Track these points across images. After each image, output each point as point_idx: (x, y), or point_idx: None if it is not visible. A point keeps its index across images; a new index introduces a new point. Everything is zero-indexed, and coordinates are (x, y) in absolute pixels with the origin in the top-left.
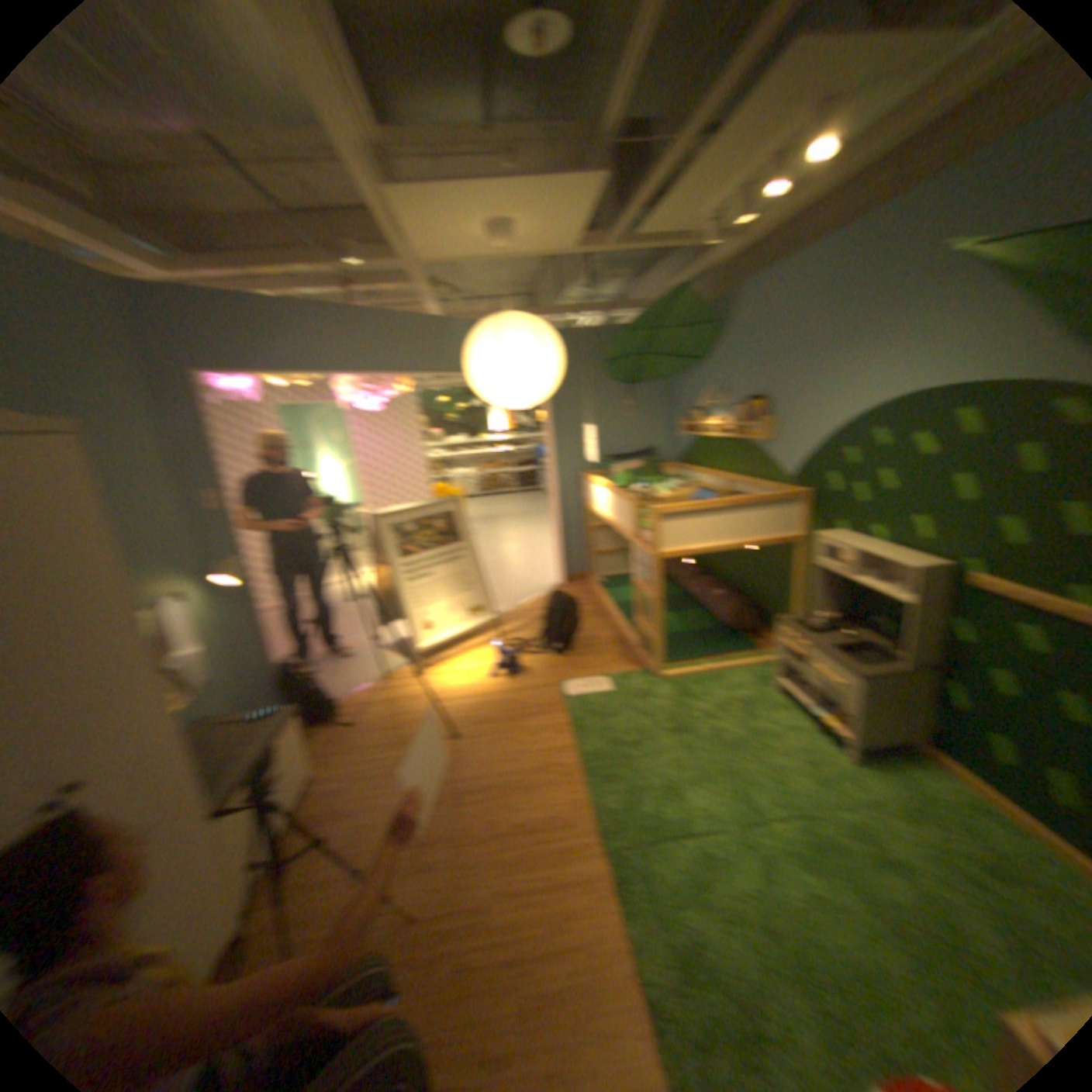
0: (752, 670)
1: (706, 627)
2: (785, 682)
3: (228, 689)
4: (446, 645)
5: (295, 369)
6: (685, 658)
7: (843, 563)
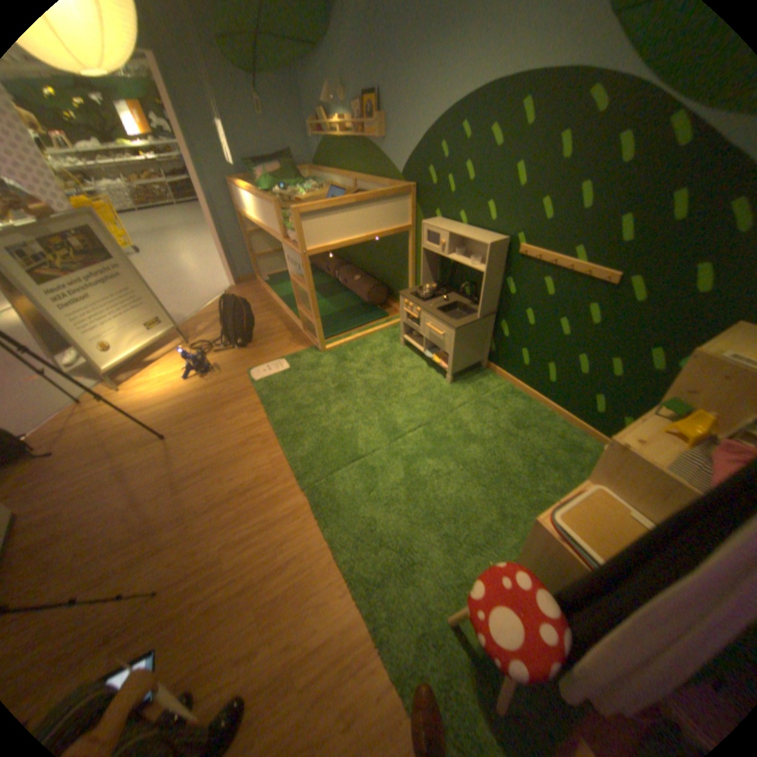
0: (383, 332)
1: (349, 306)
2: (404, 337)
3: None
4: (130, 360)
5: None
6: (337, 333)
7: (438, 245)
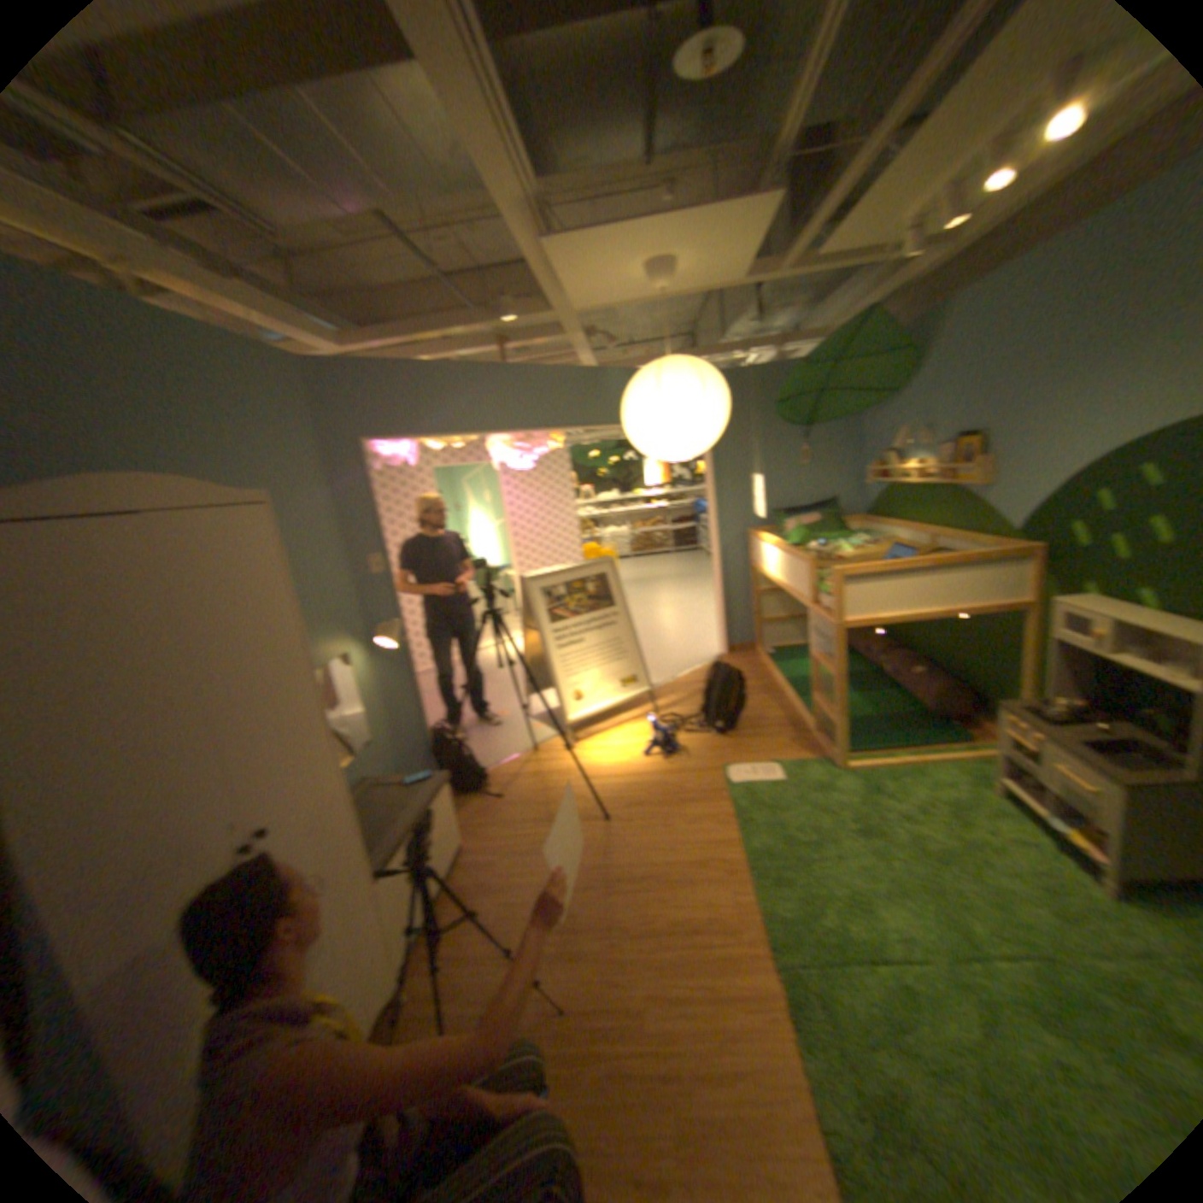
0: (962, 766)
1: (900, 710)
2: (1008, 784)
3: (383, 752)
4: (594, 718)
5: (447, 430)
6: (873, 747)
7: (1091, 636)
